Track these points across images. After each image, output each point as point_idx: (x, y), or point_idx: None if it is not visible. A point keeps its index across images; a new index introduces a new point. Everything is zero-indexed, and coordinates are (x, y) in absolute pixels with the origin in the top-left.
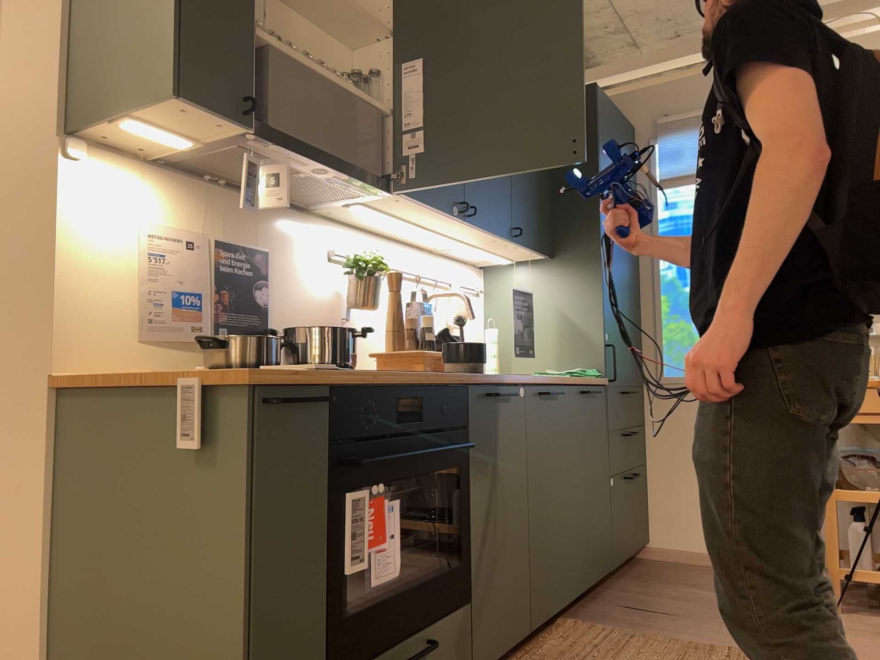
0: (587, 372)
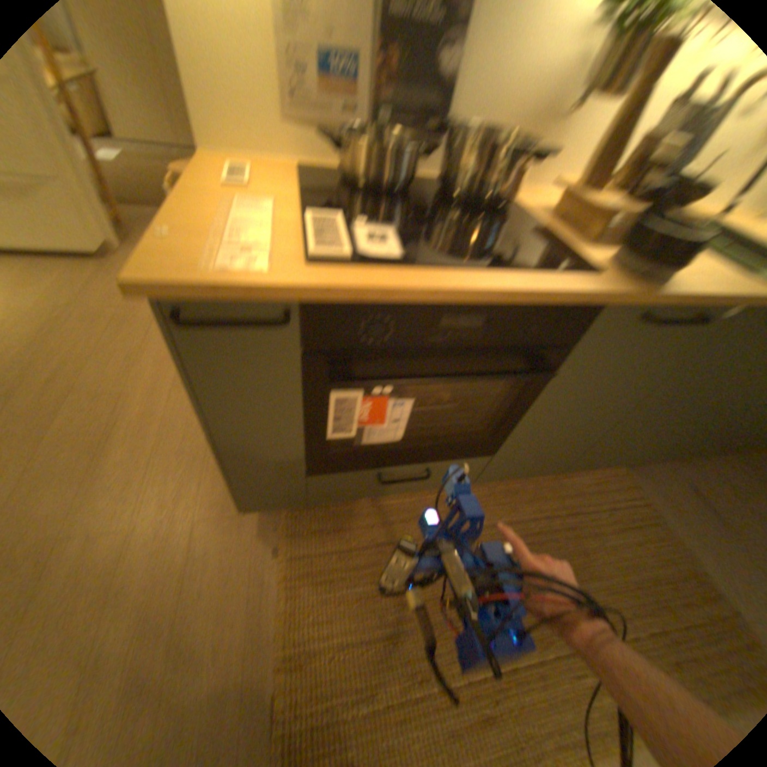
0: None
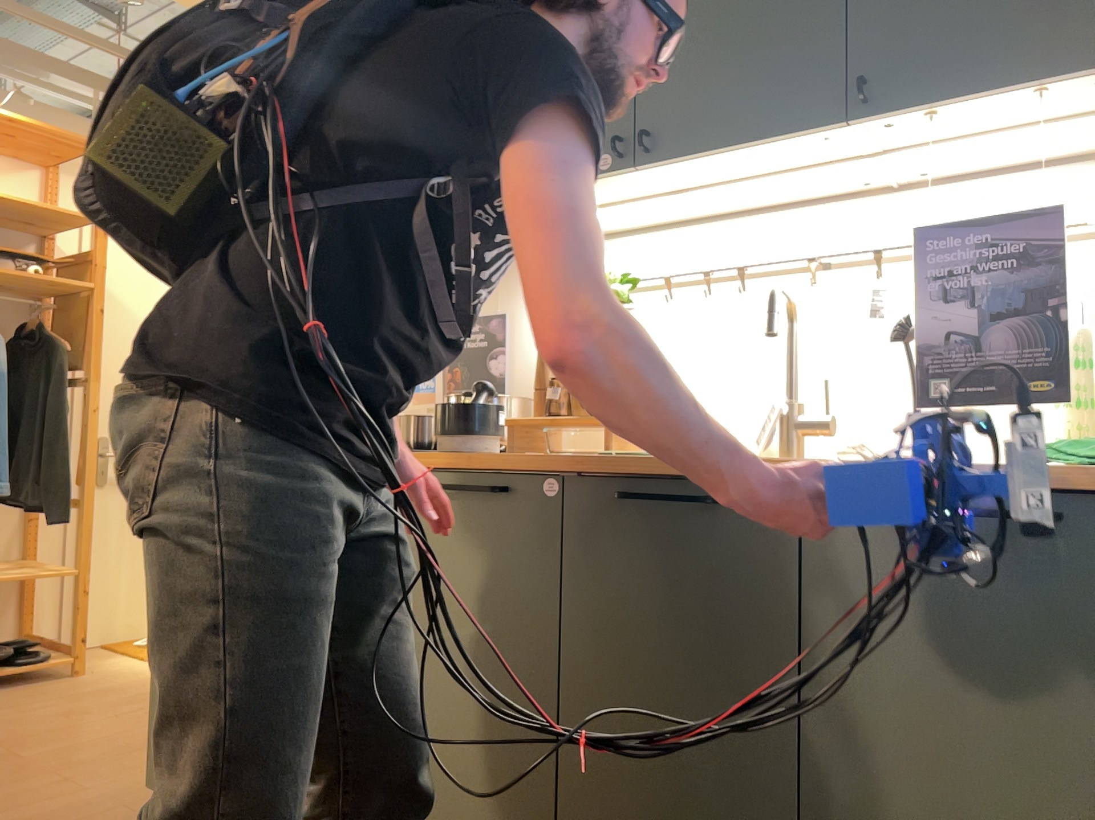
0: None
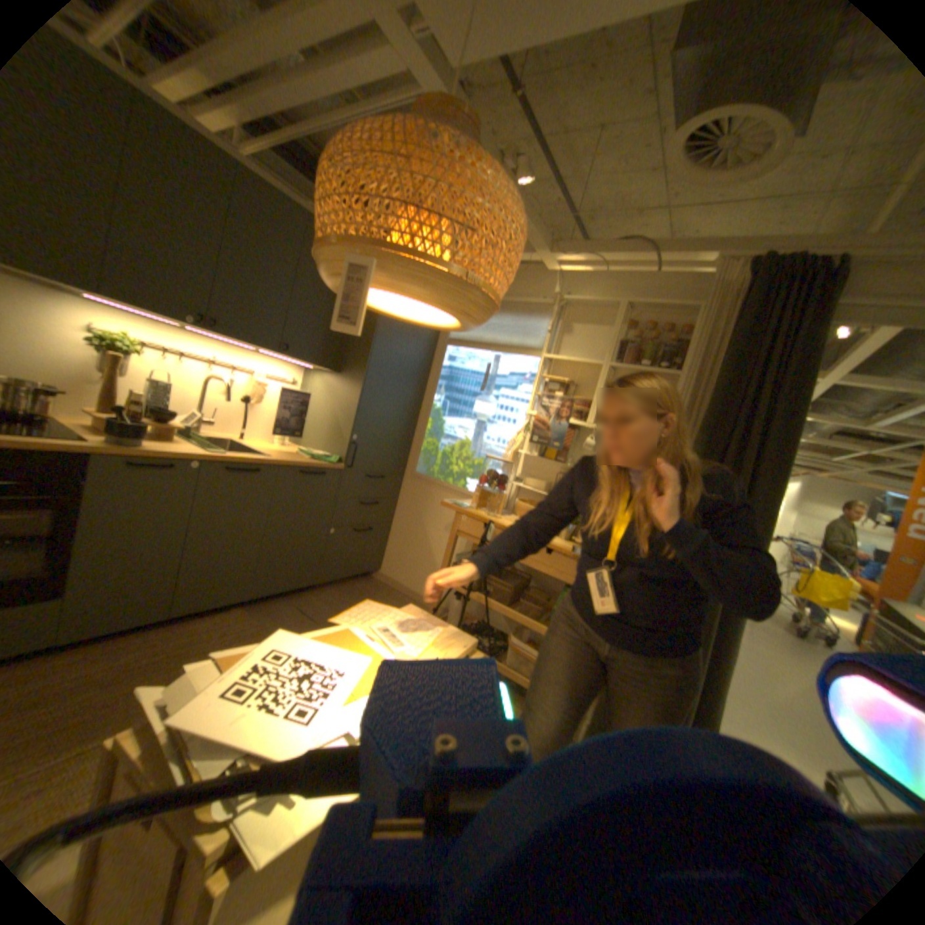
0: (325, 457)
